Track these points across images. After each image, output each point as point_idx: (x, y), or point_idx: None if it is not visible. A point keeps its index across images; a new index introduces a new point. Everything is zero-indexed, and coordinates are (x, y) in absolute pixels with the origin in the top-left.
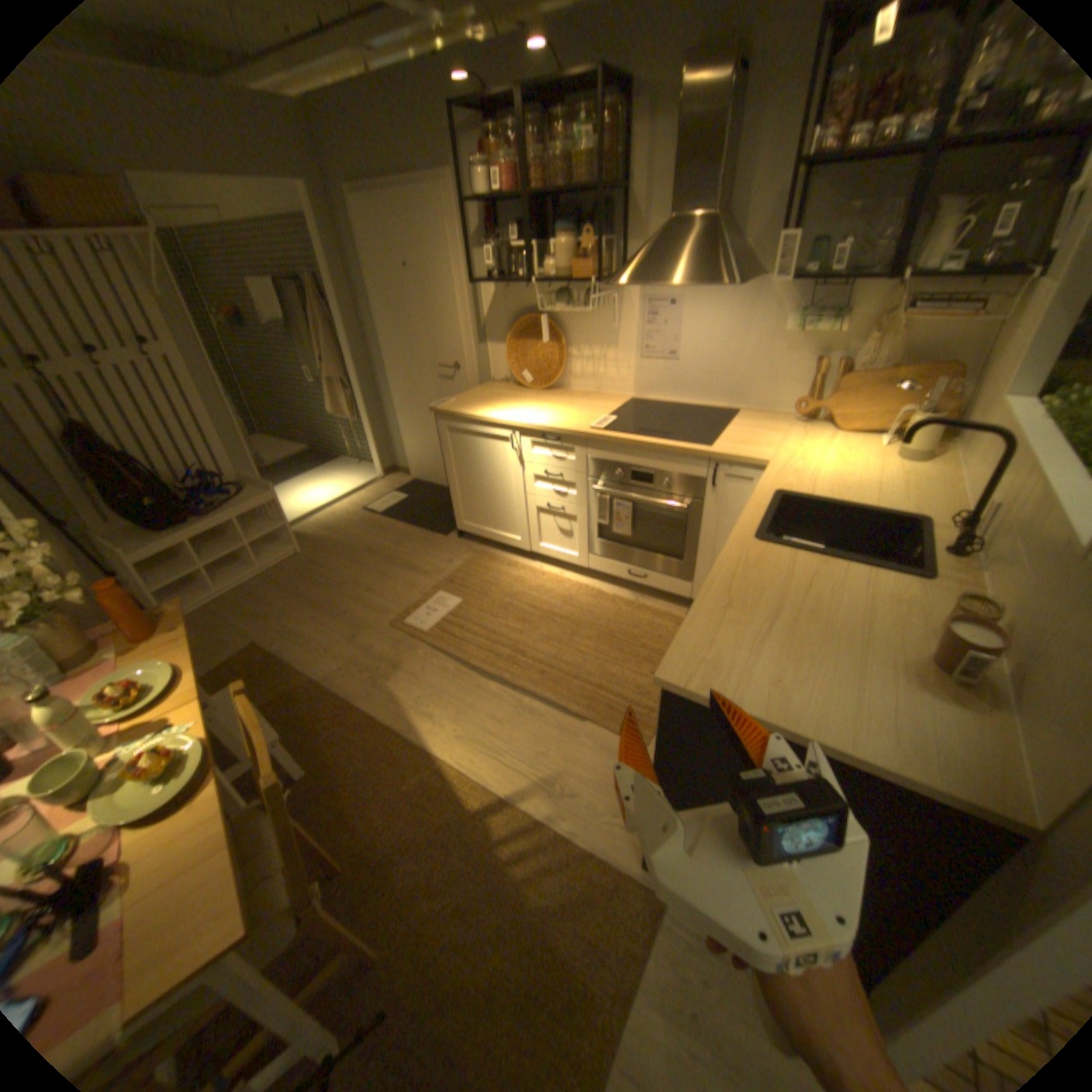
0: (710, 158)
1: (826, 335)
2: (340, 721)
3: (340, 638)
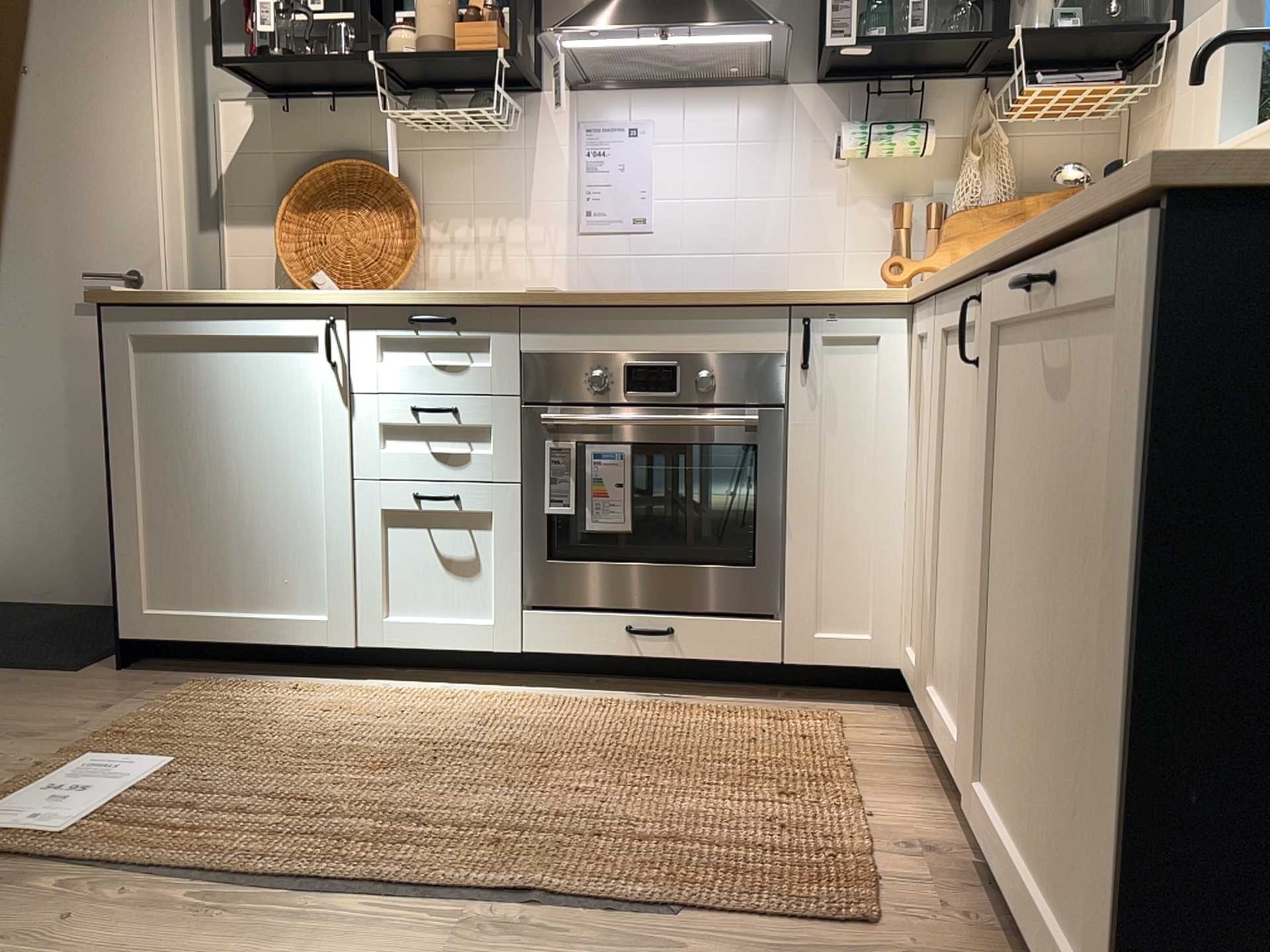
0: None
1: (895, 173)
2: None
3: None
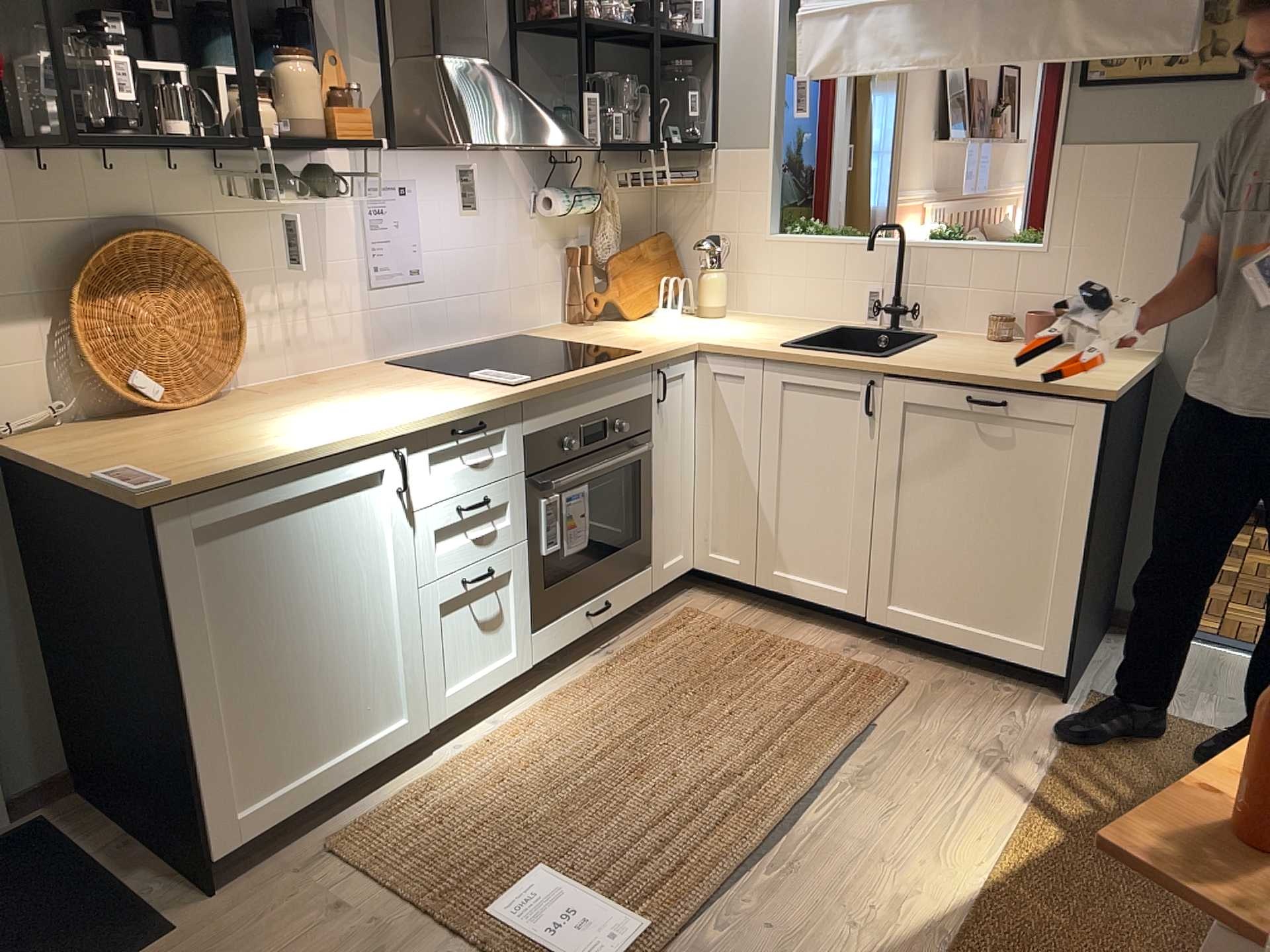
0: None
1: (561, 221)
2: None
3: None
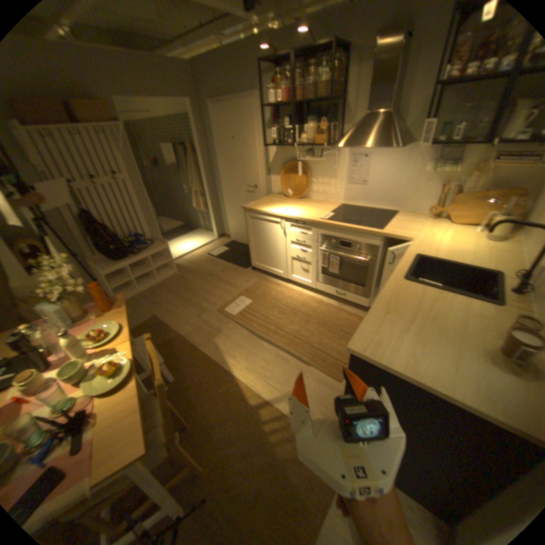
0: (388, 81)
1: (448, 173)
2: (191, 355)
3: (193, 315)
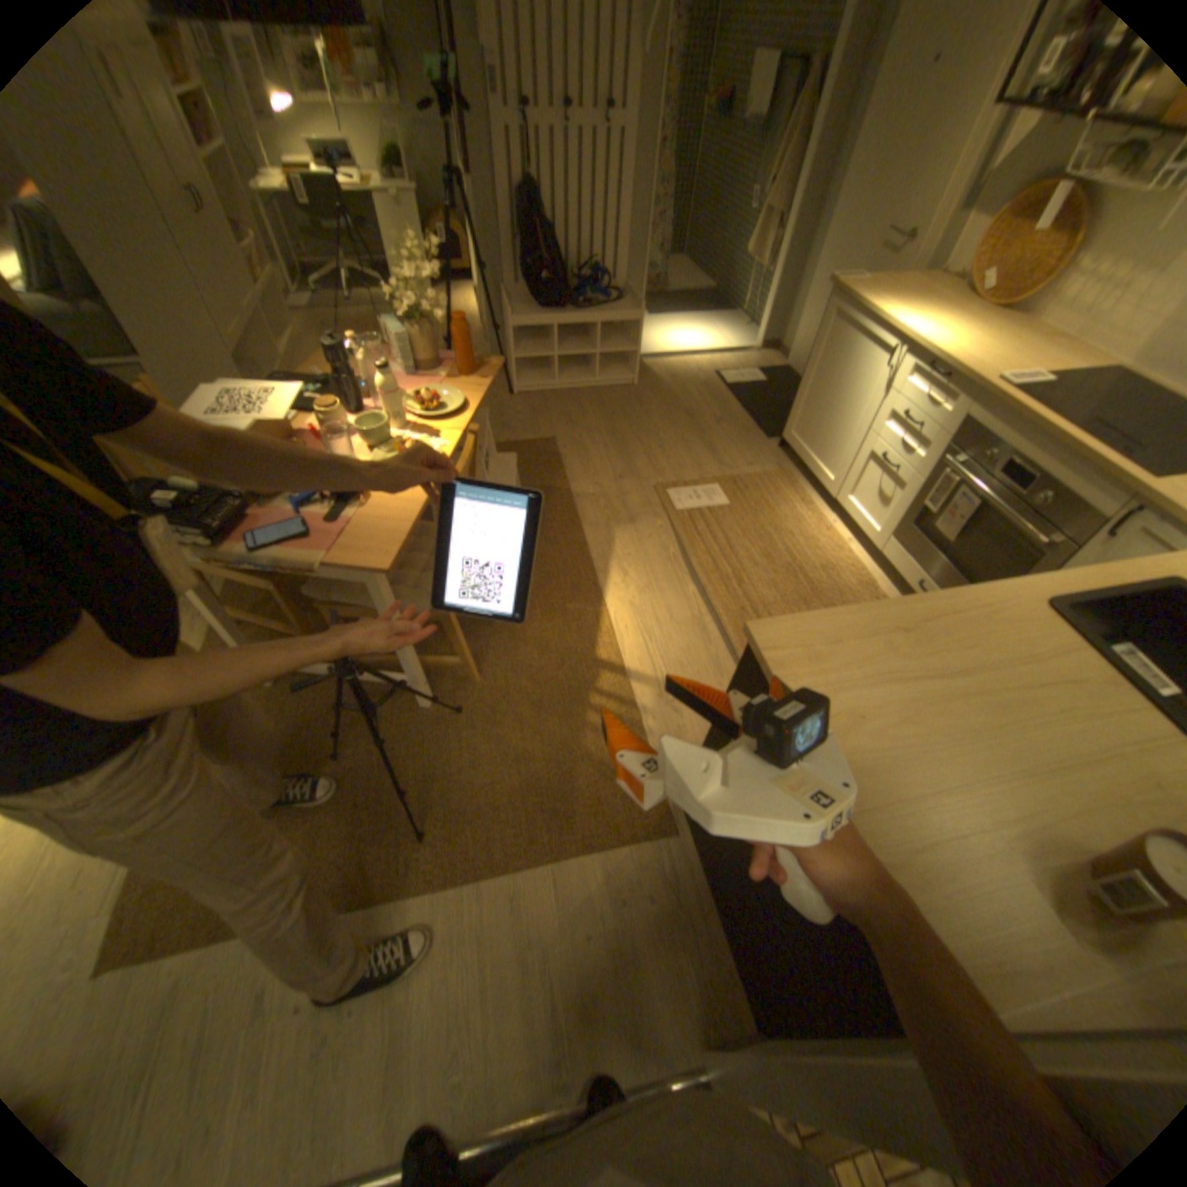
0: None
1: None
2: (565, 533)
3: (611, 473)
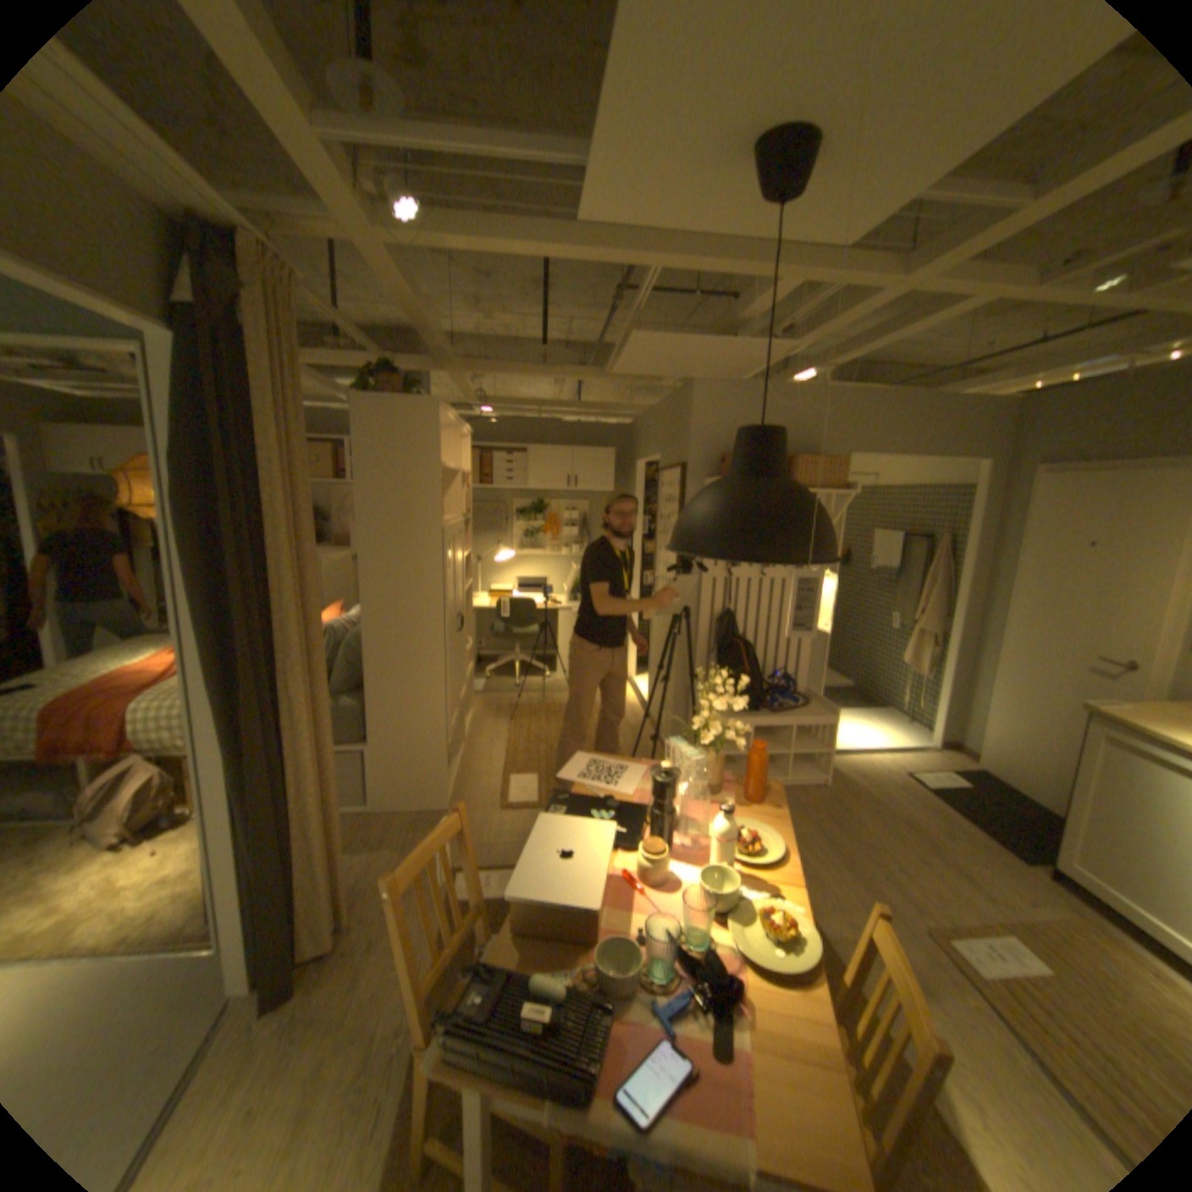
0: None
1: None
2: None
3: (862, 906)
